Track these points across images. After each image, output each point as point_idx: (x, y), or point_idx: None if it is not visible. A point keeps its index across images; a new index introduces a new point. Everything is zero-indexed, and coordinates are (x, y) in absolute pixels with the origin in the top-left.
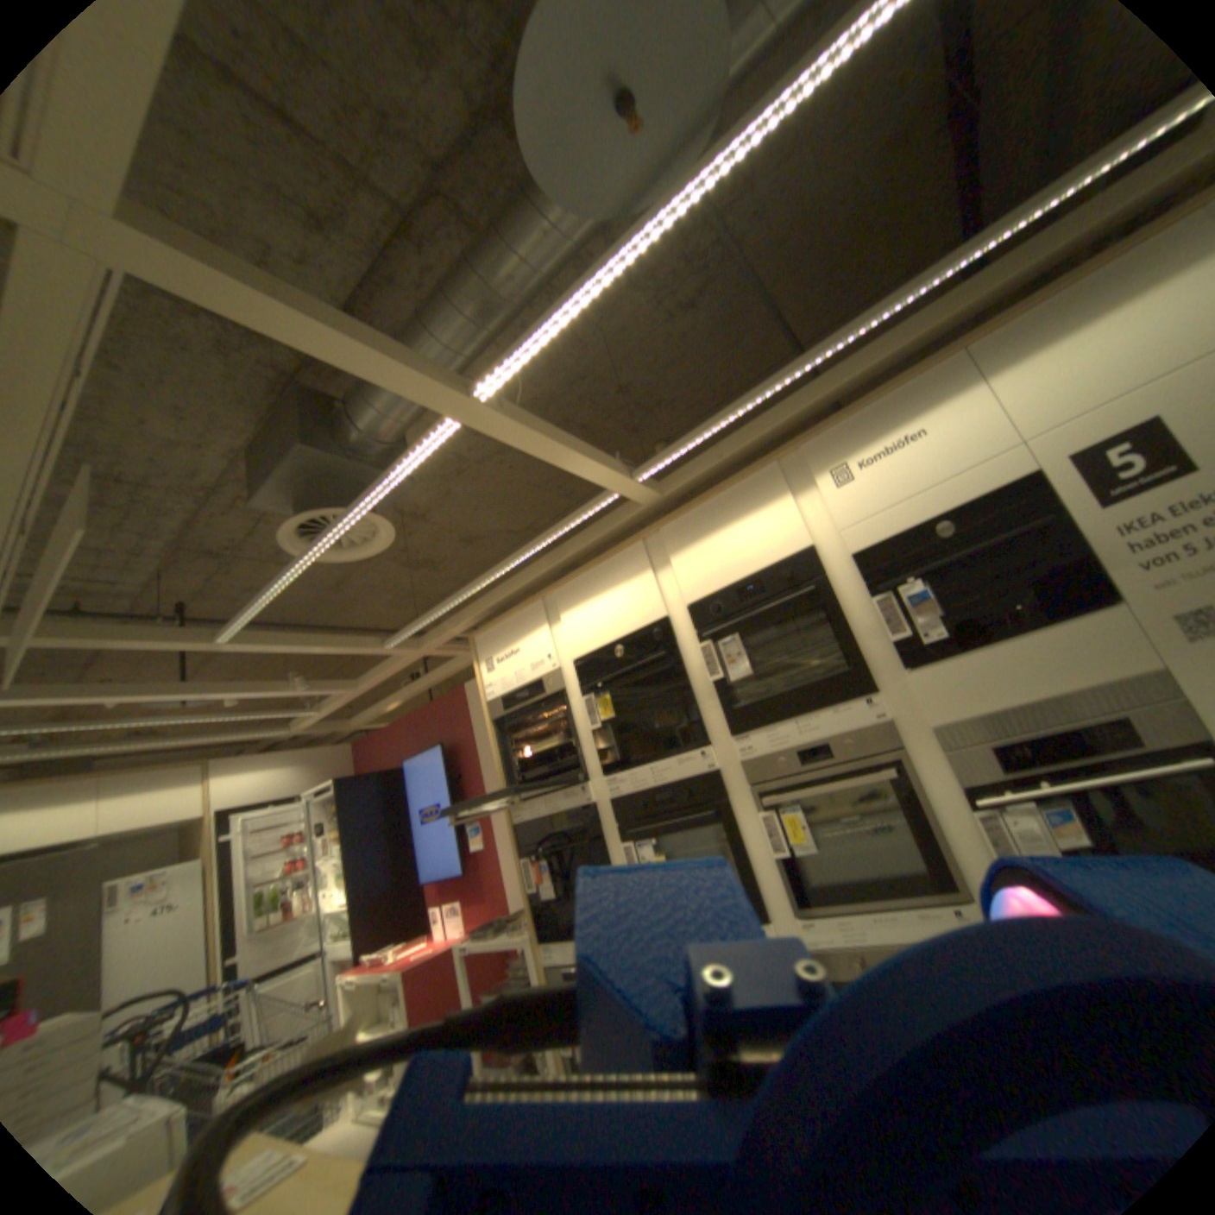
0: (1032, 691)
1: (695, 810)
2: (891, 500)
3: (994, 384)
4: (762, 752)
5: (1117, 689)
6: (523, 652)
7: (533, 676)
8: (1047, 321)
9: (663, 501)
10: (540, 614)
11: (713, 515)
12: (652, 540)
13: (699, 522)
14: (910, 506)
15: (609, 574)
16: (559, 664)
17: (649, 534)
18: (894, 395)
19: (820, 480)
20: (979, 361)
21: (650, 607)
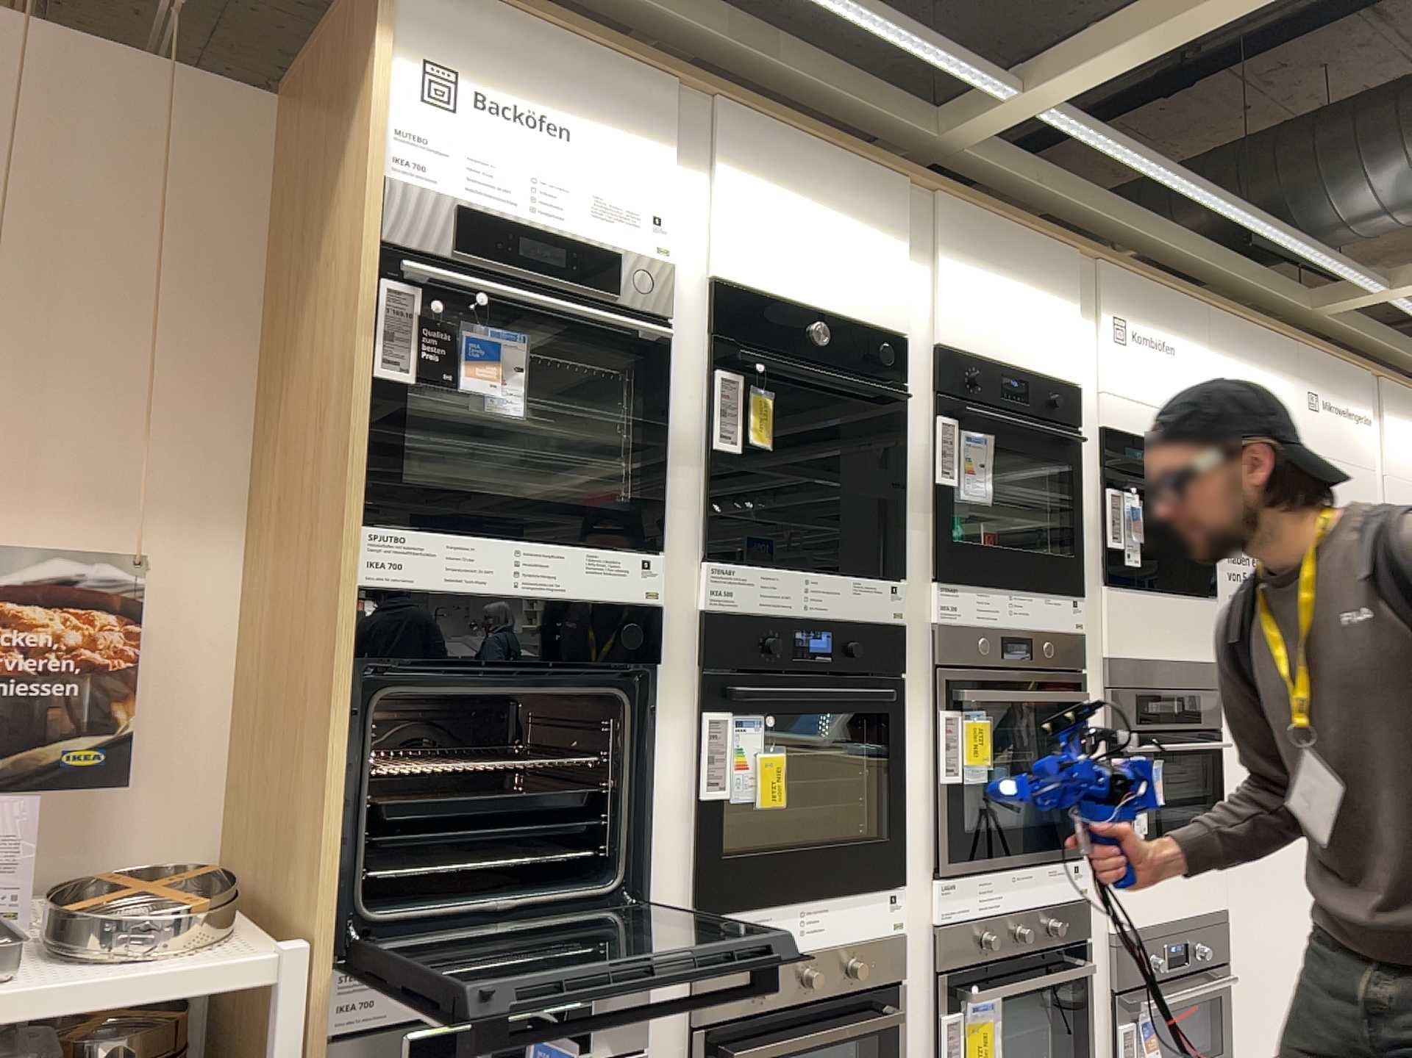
0: (1166, 652)
1: (859, 682)
2: (1141, 400)
3: (1210, 361)
4: (967, 623)
5: (1198, 672)
6: (587, 159)
7: (595, 234)
8: (1239, 343)
9: (942, 160)
10: (669, 118)
11: (1007, 252)
12: (919, 202)
13: (991, 245)
14: (1149, 418)
15: (846, 188)
16: (674, 262)
17: (921, 189)
18: (1167, 300)
19: (1104, 323)
20: (1209, 332)
21: (893, 305)
